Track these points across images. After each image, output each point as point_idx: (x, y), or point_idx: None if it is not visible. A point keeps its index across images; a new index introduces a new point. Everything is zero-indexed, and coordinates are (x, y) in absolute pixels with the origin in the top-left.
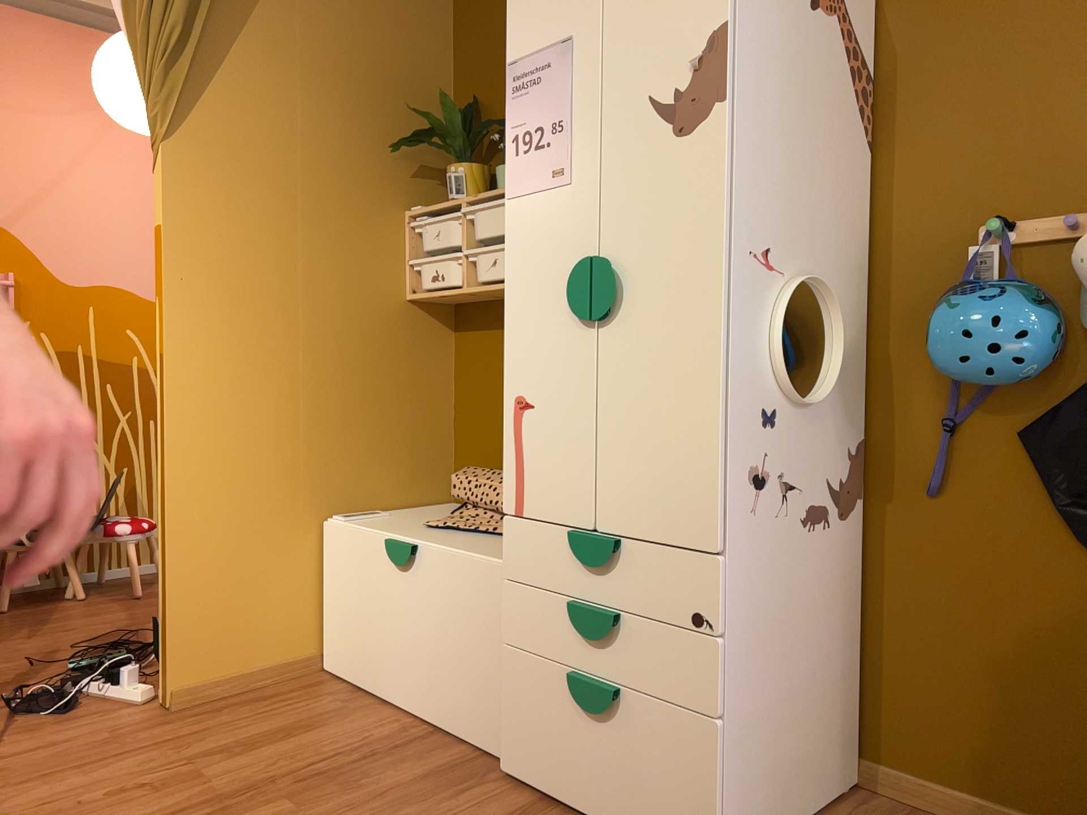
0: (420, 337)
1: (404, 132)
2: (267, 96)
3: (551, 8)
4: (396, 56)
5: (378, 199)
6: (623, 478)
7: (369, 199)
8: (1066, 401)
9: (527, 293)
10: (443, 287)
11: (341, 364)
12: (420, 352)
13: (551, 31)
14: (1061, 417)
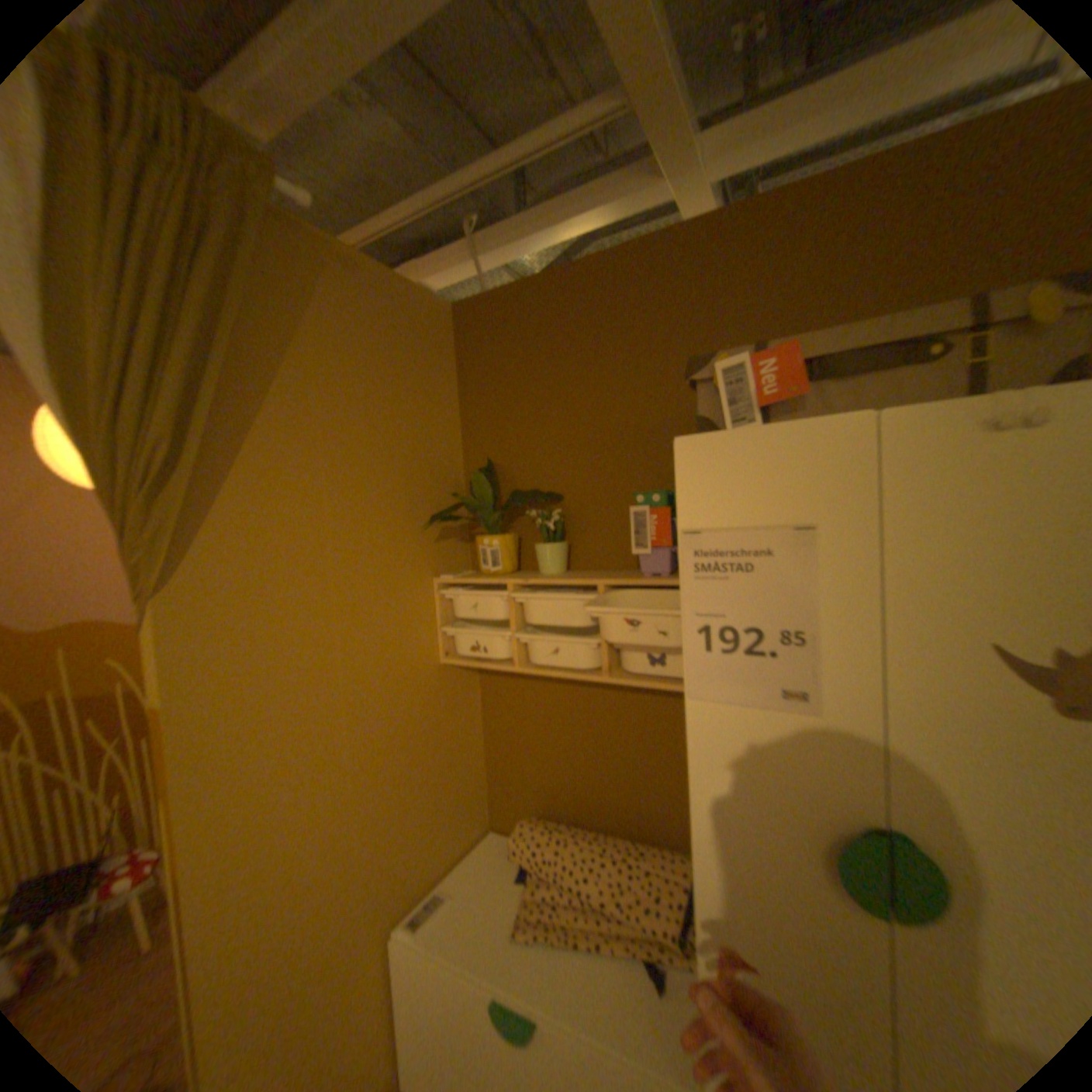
0: (455, 692)
1: (426, 499)
2: (287, 497)
3: (767, 474)
4: (413, 424)
5: (410, 575)
6: None
7: (401, 577)
8: None
9: (736, 826)
10: (488, 659)
11: (389, 760)
12: (456, 705)
13: (768, 505)
14: None
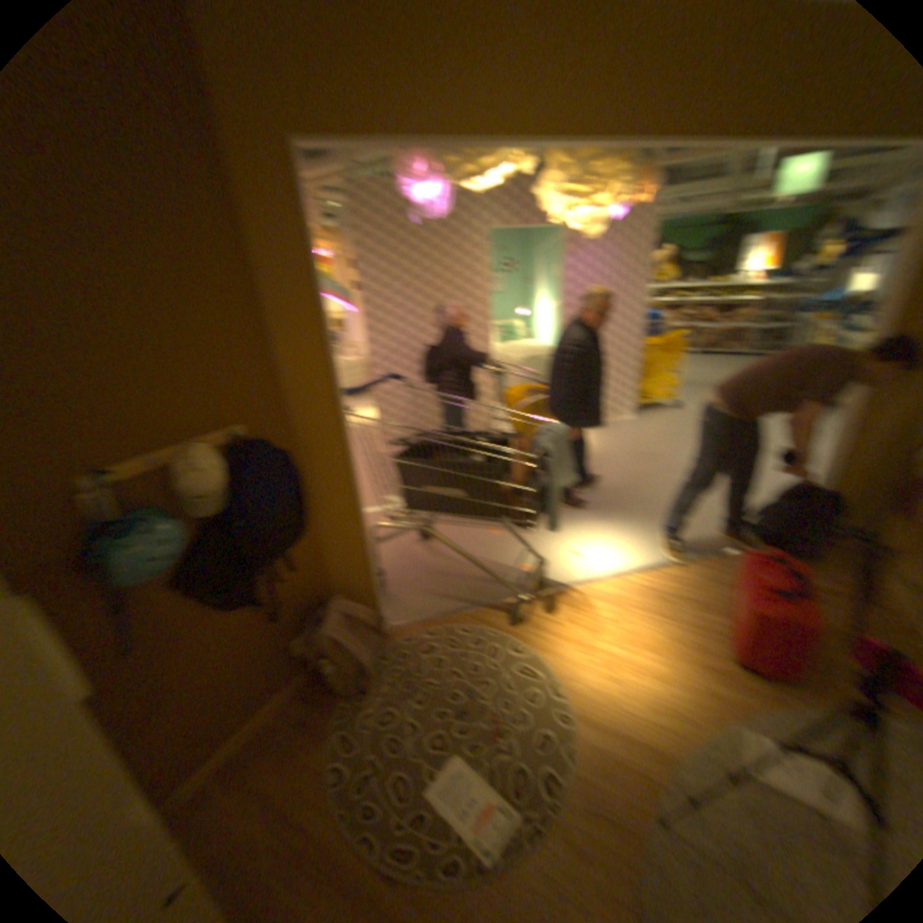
0: None
1: None
2: None
3: None
4: None
5: None
6: None
7: None
8: (182, 556)
9: None
10: None
11: None
12: None
13: None
14: (188, 566)
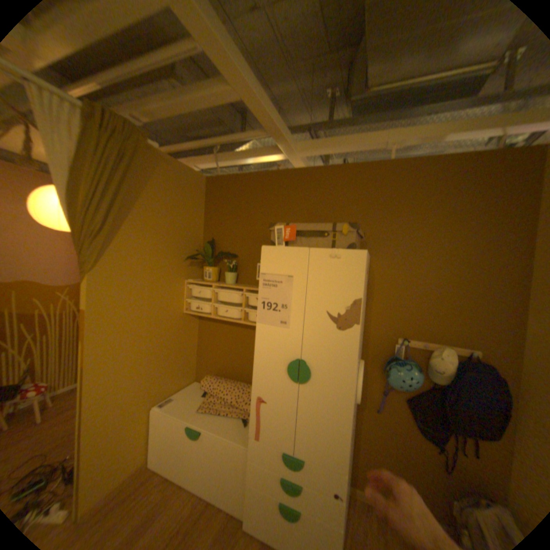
0: (188, 325)
1: (186, 251)
2: (135, 245)
3: (283, 261)
4: (185, 222)
5: (176, 278)
6: (306, 441)
7: (173, 279)
8: (421, 396)
9: (265, 361)
10: (202, 313)
11: (159, 346)
12: (188, 331)
13: (283, 270)
14: (421, 401)
